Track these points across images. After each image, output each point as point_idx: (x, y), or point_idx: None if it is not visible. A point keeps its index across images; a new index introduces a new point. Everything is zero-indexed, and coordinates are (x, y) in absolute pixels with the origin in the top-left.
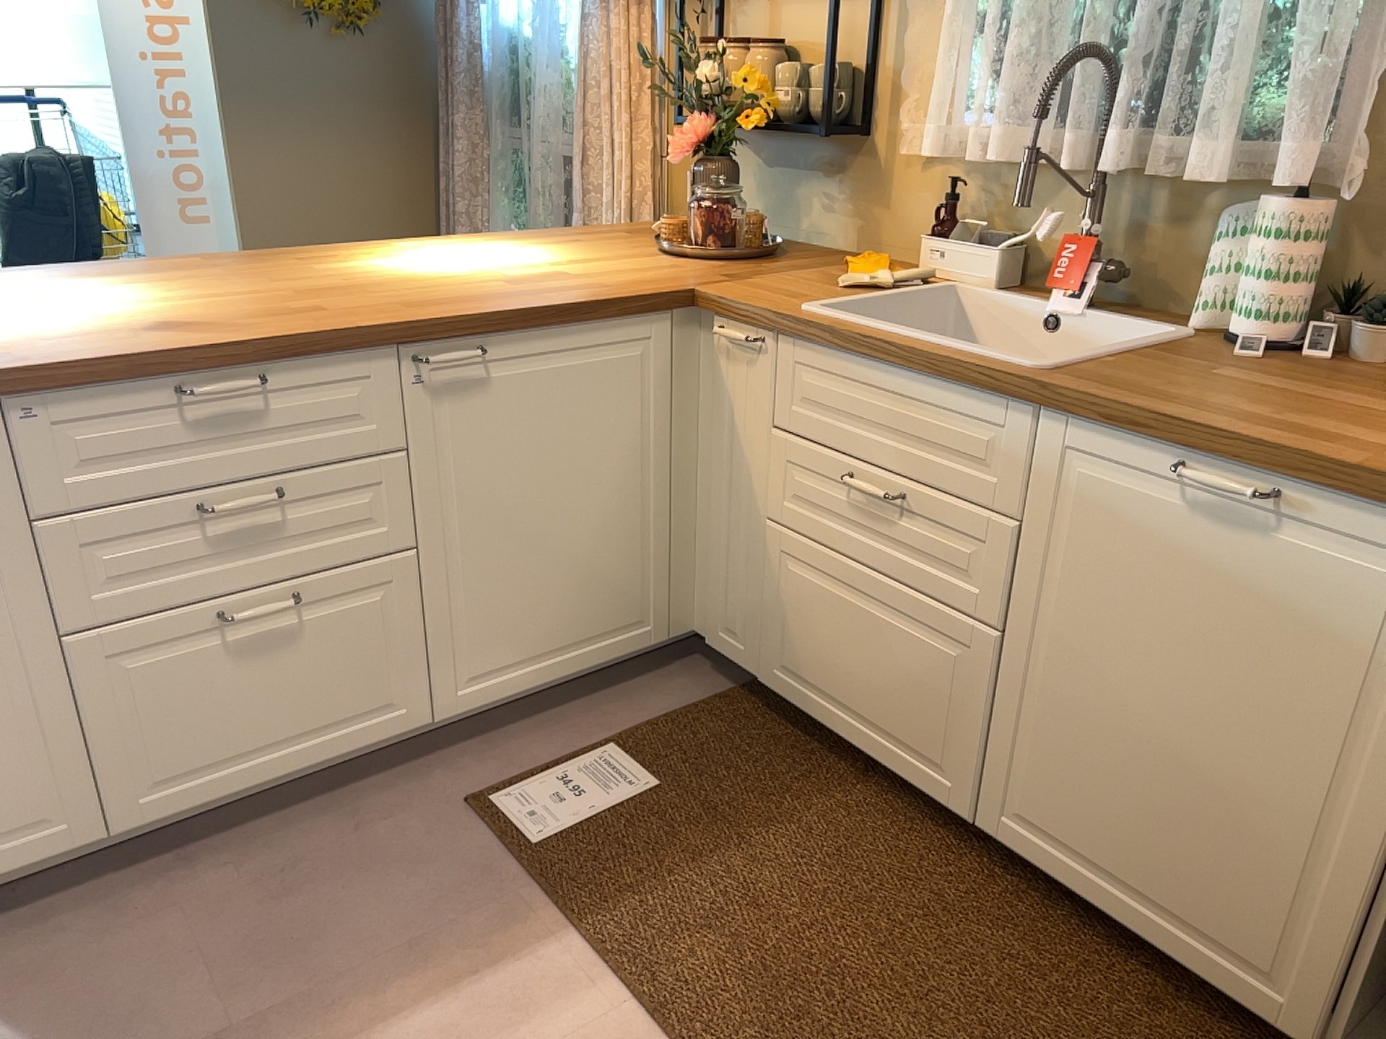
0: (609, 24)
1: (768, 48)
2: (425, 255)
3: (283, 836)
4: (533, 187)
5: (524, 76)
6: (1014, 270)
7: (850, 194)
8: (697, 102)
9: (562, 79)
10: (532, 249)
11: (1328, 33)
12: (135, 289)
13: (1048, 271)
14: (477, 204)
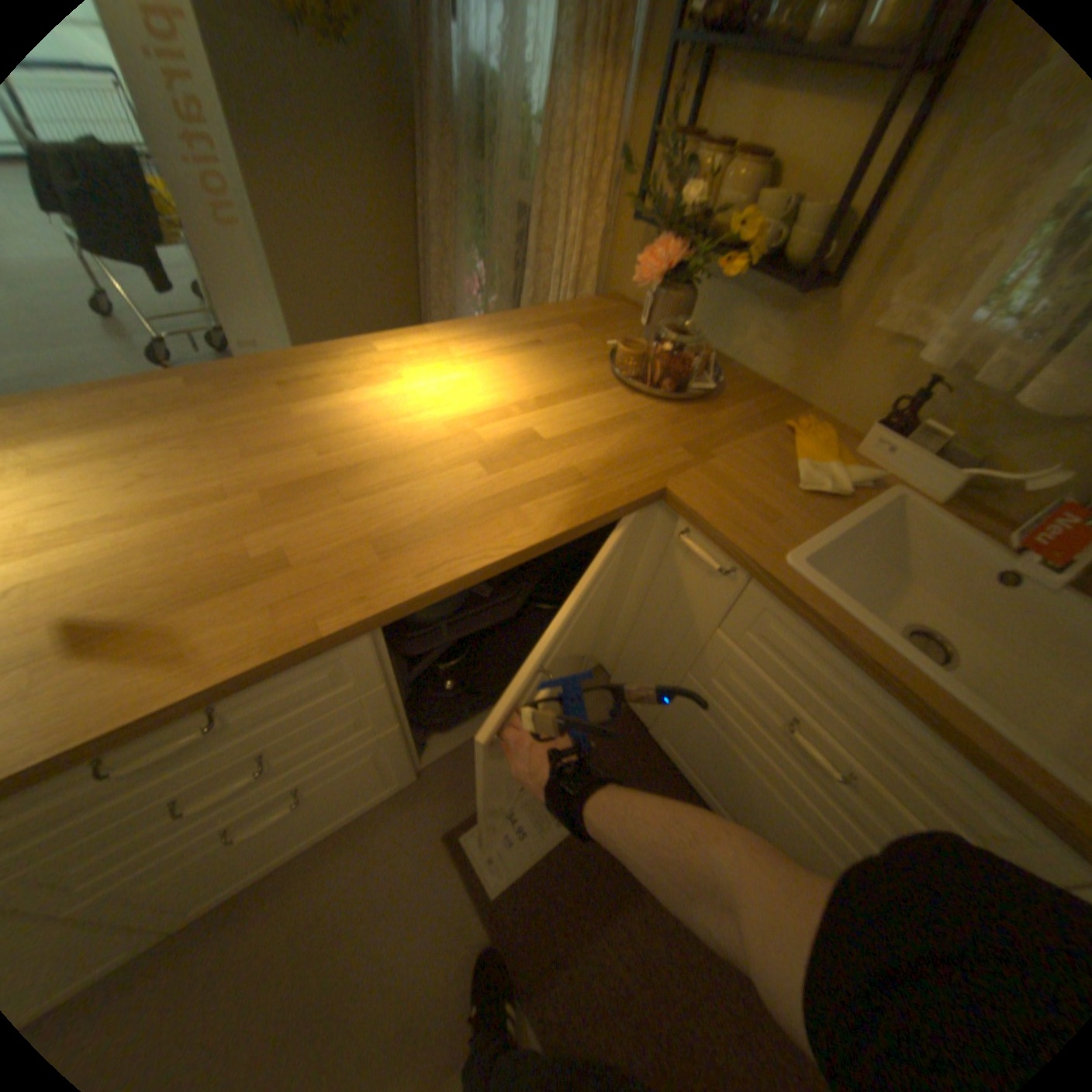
0: (582, 78)
1: (764, 156)
2: (402, 378)
3: (312, 881)
4: (493, 226)
5: (490, 110)
6: (972, 483)
7: (798, 333)
8: (678, 218)
9: (525, 123)
10: (501, 364)
11: None
12: (85, 478)
13: (1005, 491)
14: (447, 225)
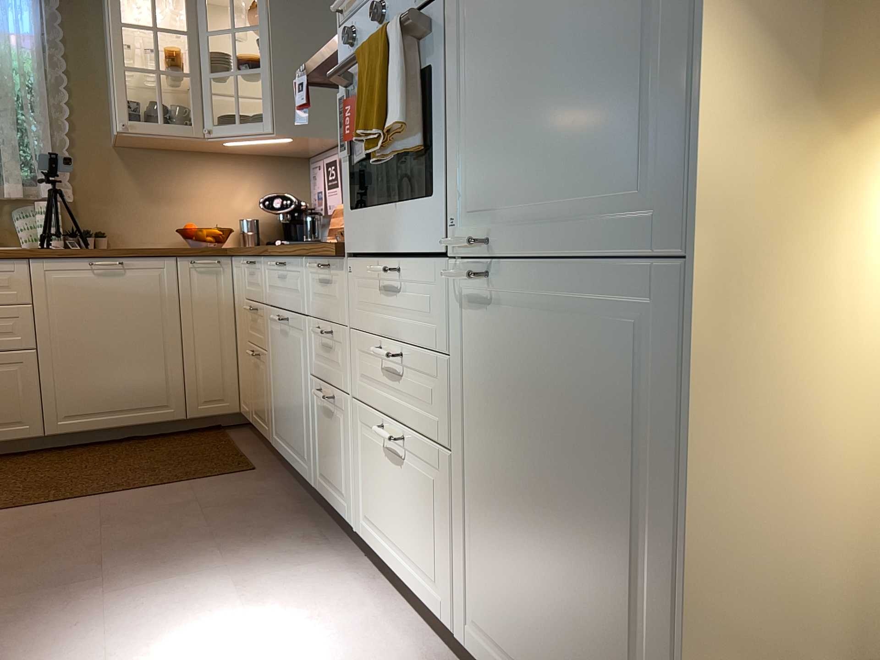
0: None
1: None
2: None
3: None
4: None
5: None
6: None
7: None
8: None
9: None
10: None
11: (43, 151)
12: None
13: None
14: None
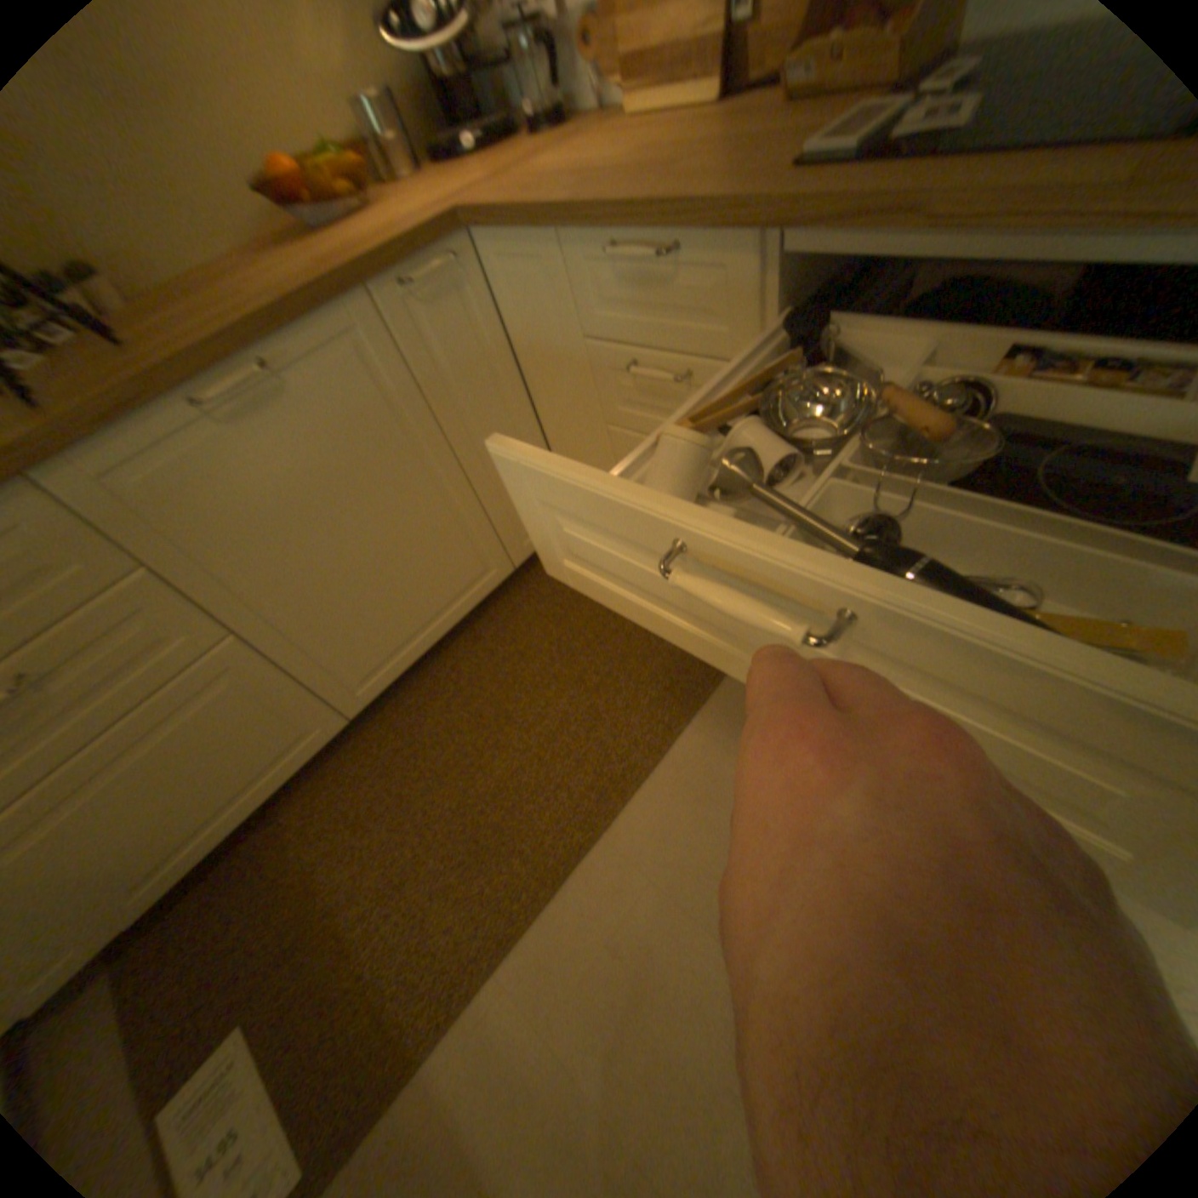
0: None
1: None
2: None
3: None
4: None
5: None
6: None
7: None
8: None
9: None
10: None
11: None
12: None
13: None
14: None
